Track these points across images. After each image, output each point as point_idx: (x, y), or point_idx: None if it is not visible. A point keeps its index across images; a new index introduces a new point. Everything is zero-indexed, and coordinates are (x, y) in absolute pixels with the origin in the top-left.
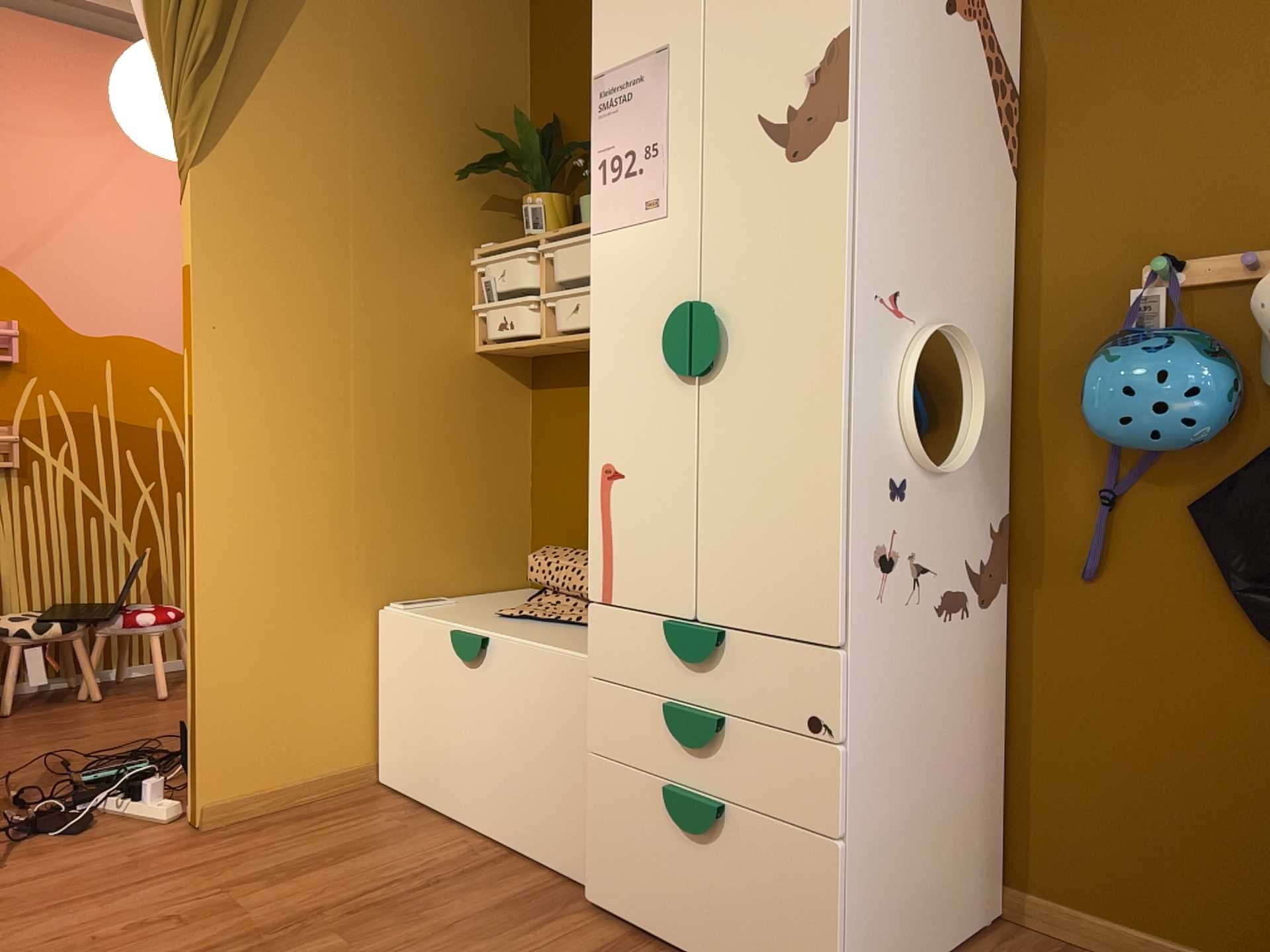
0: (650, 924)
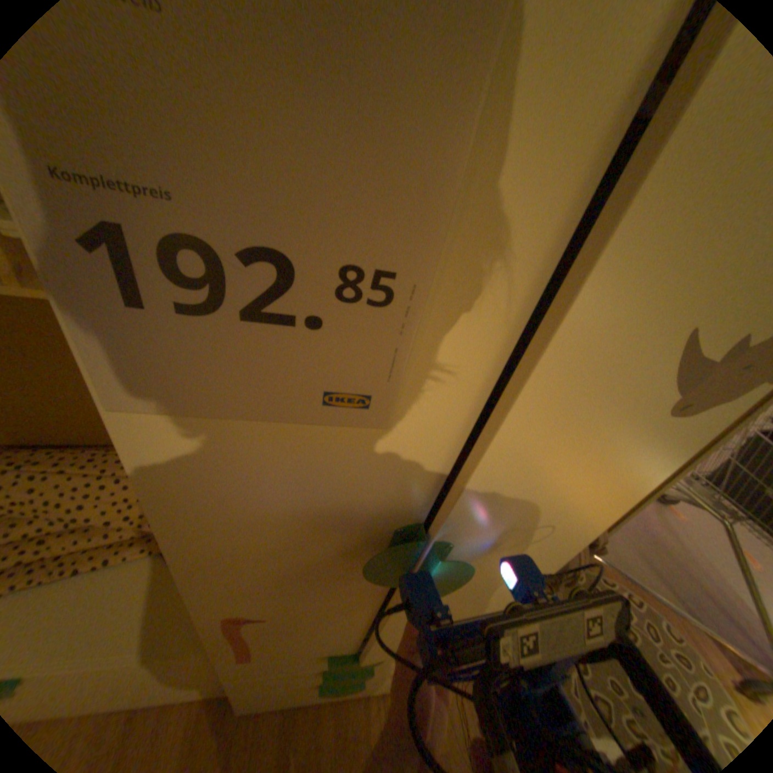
0: (297, 705)
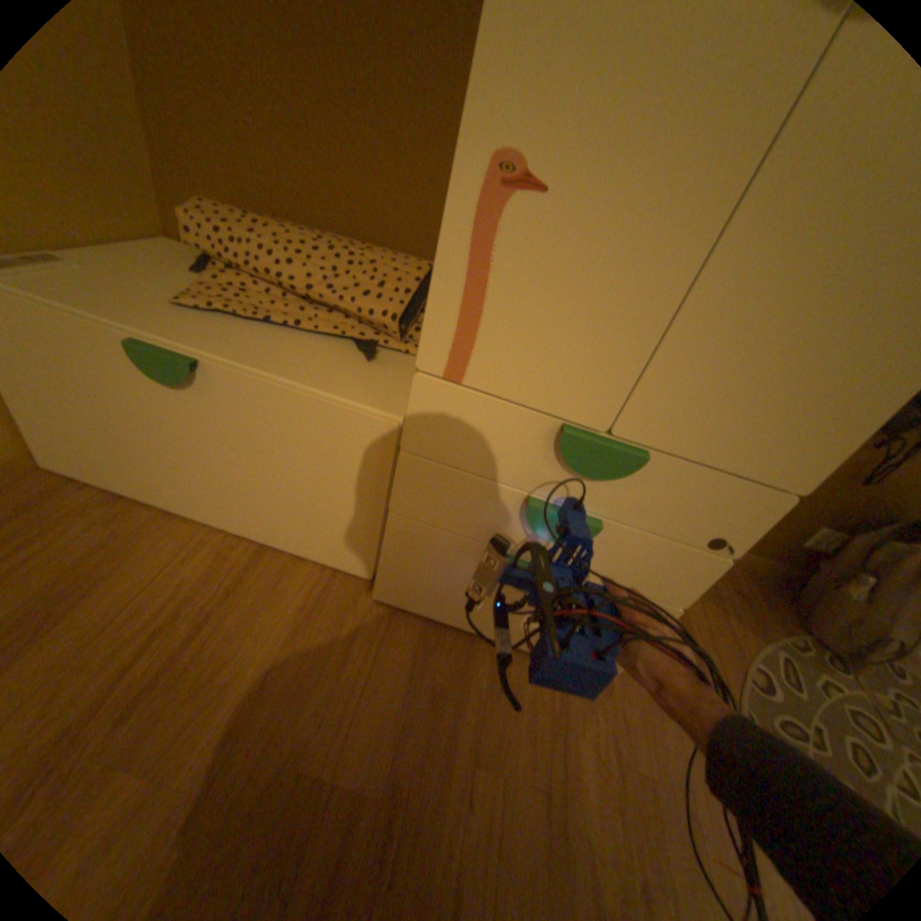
0: (448, 618)
